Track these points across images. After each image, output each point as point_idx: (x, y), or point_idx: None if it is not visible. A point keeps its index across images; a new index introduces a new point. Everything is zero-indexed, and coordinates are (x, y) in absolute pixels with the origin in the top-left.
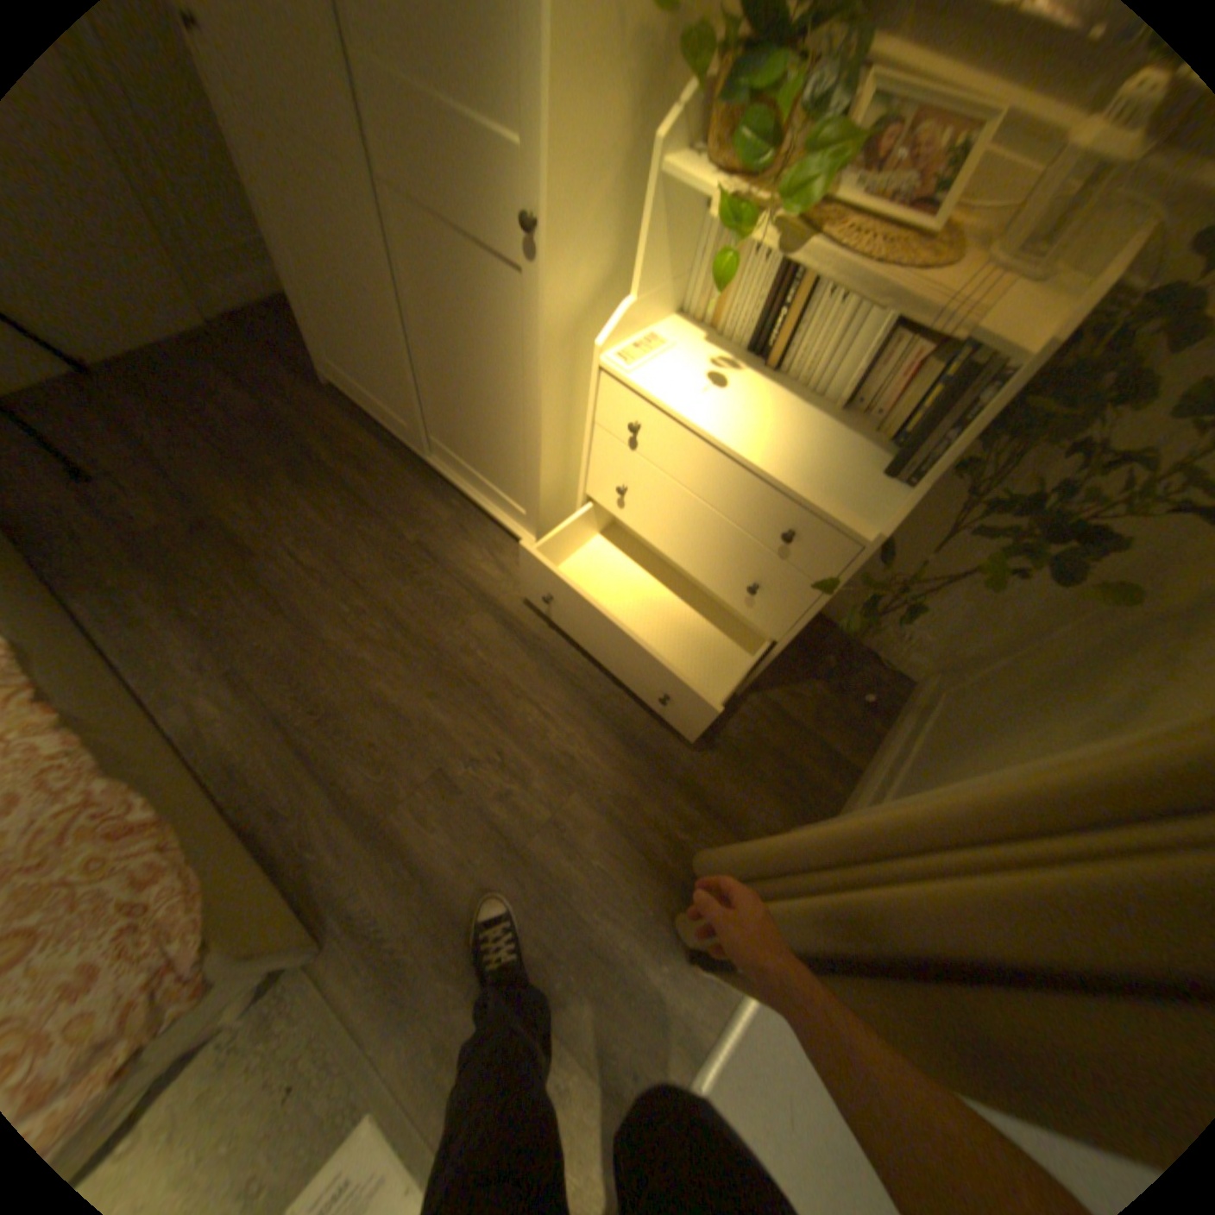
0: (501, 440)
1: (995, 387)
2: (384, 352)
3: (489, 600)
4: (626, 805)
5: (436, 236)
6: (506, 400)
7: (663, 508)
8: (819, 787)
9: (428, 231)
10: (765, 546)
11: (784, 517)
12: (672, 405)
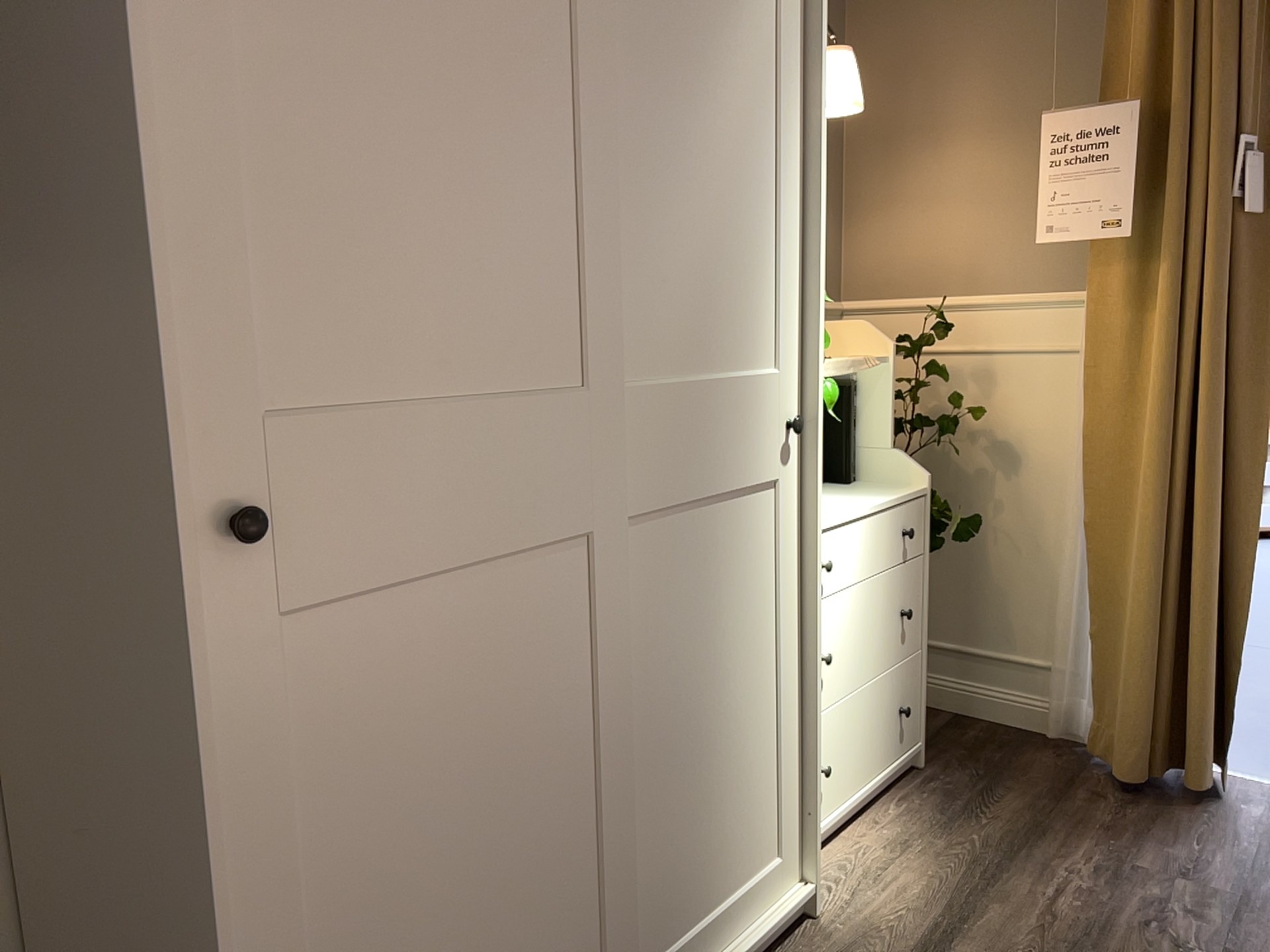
0: (746, 755)
1: (851, 397)
2: (585, 857)
3: (908, 948)
4: (1102, 822)
5: (689, 529)
6: (754, 672)
7: (843, 628)
8: (983, 728)
9: (679, 532)
10: (892, 564)
11: (893, 524)
12: (825, 520)
